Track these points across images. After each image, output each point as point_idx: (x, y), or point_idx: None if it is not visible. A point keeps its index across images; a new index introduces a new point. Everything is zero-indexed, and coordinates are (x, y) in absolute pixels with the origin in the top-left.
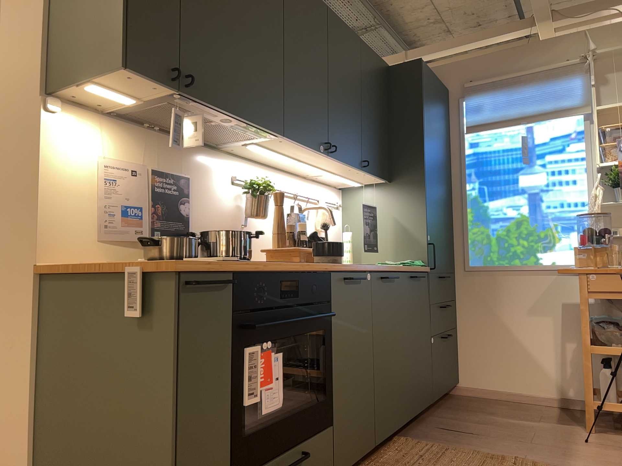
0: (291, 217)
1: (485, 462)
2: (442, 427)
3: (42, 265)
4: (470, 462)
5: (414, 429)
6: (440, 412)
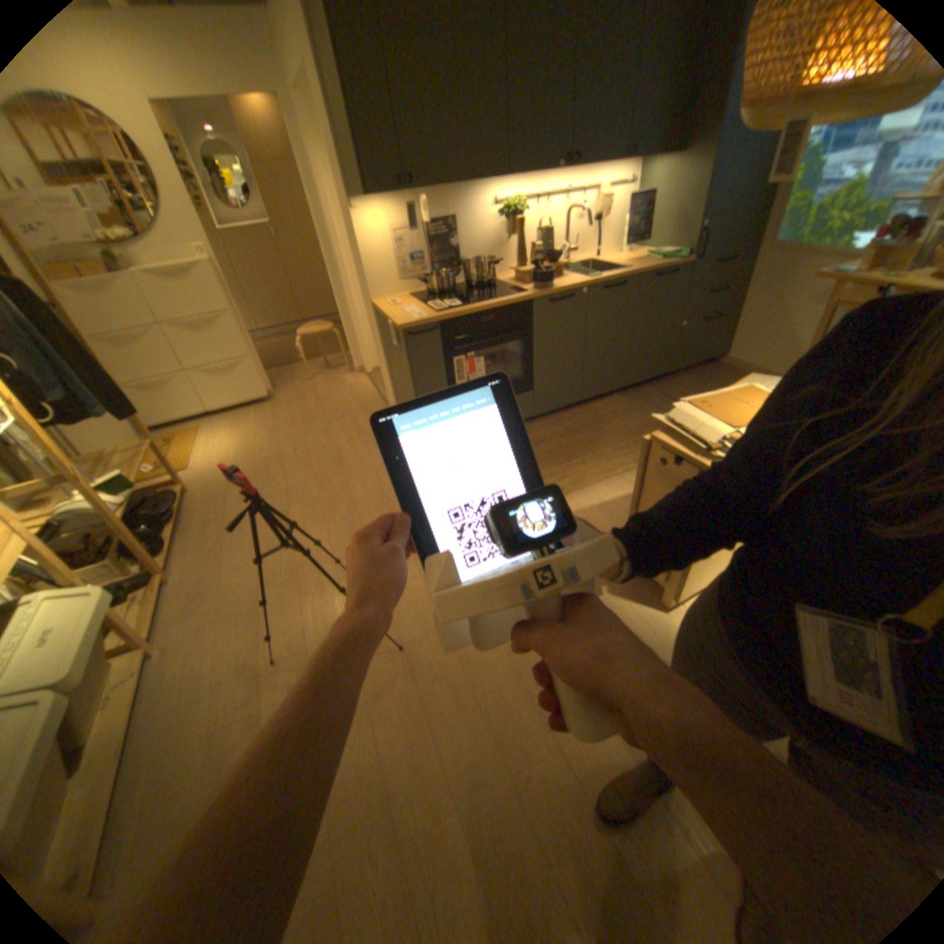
0: (546, 227)
1: (649, 424)
2: (662, 392)
3: (372, 302)
4: (639, 422)
5: (637, 390)
6: (679, 379)
